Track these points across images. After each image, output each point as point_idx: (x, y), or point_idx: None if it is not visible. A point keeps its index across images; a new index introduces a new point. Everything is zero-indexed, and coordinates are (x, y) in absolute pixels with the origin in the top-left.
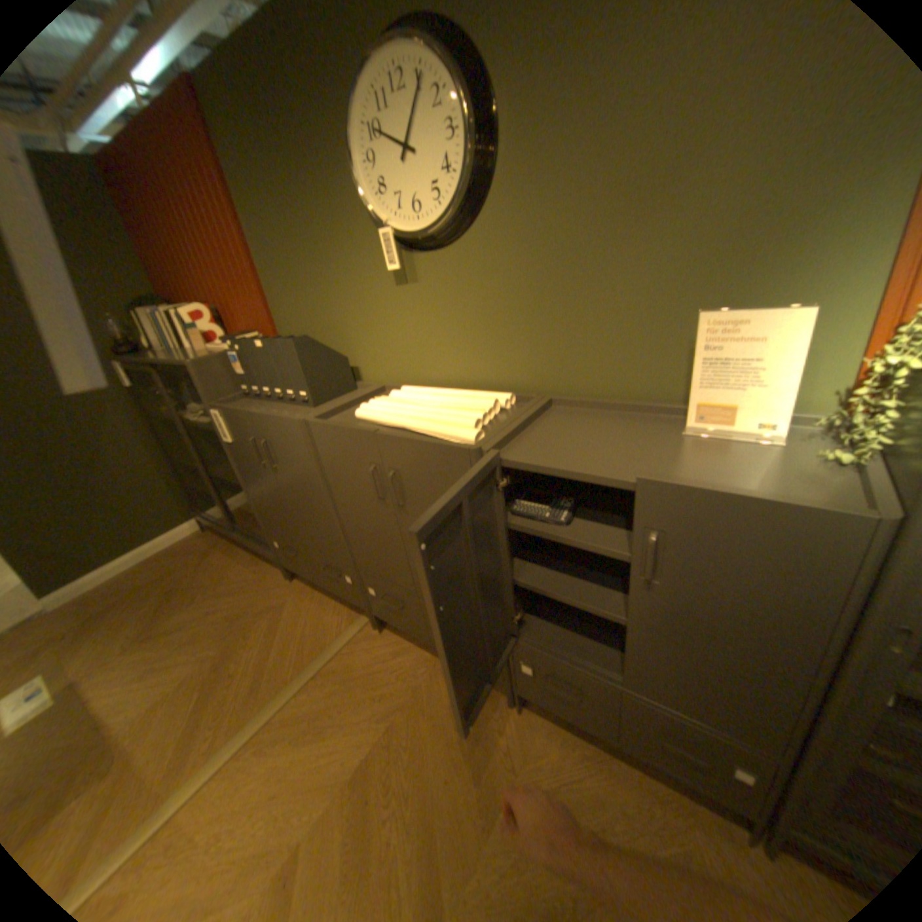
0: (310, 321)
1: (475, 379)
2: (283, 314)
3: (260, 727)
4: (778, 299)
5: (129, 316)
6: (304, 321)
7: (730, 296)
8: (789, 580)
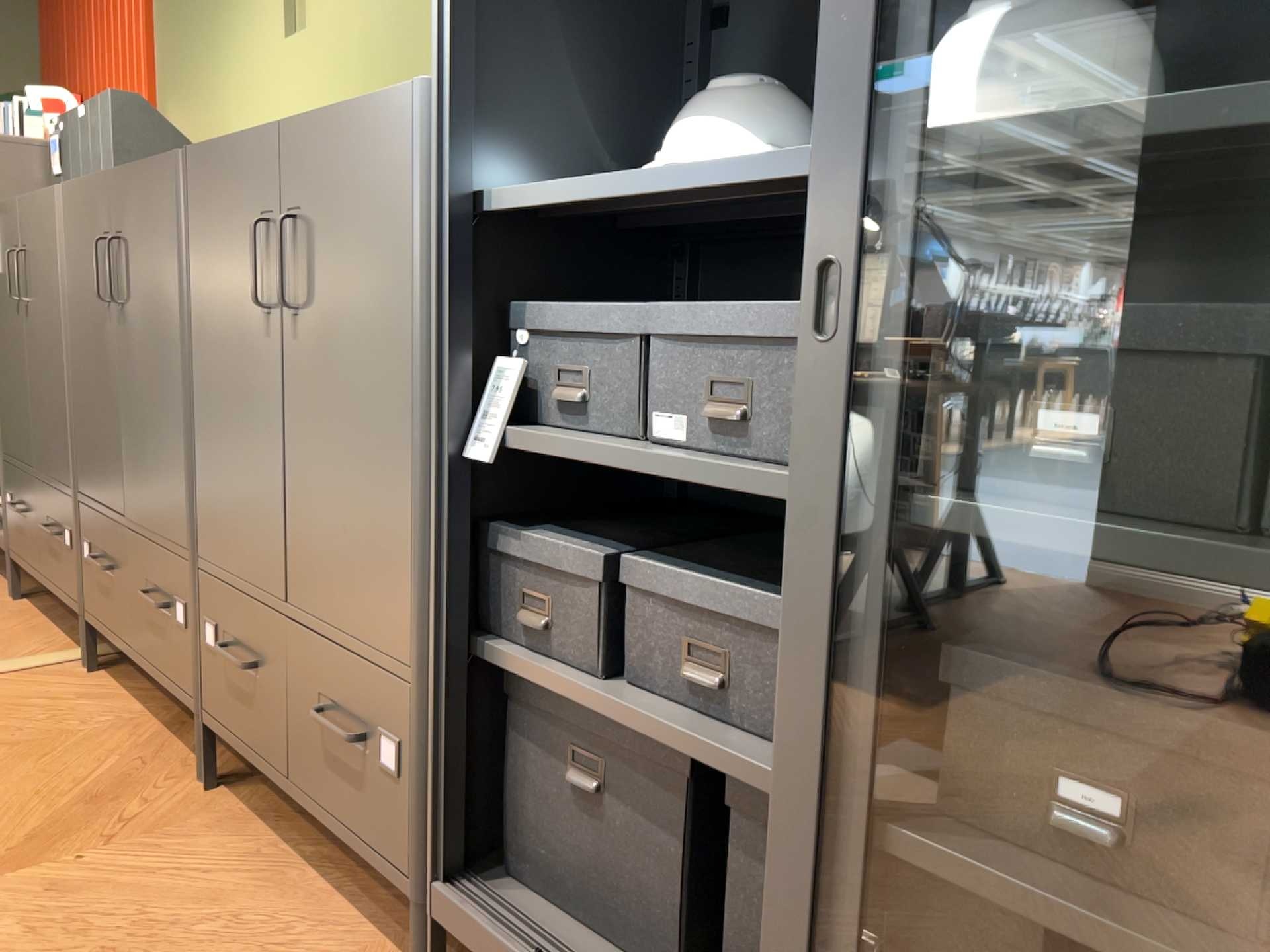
0: (195, 119)
1: None
2: (171, 113)
3: None
4: None
5: None
6: (189, 121)
7: None
8: (378, 230)
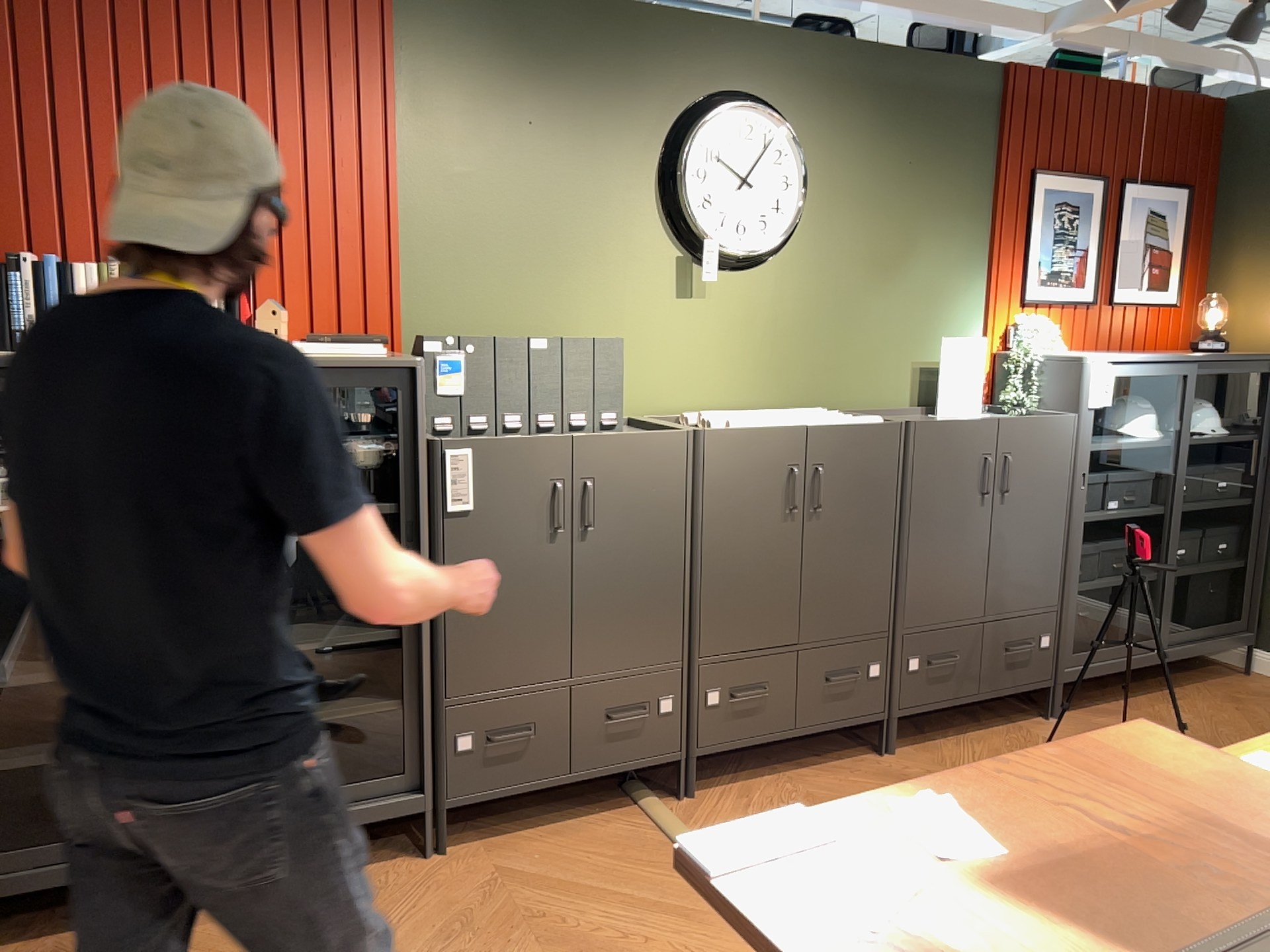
0: (503, 327)
1: (754, 402)
2: (438, 312)
3: None
4: (957, 336)
5: None
6: (487, 327)
7: (931, 334)
8: (1055, 462)
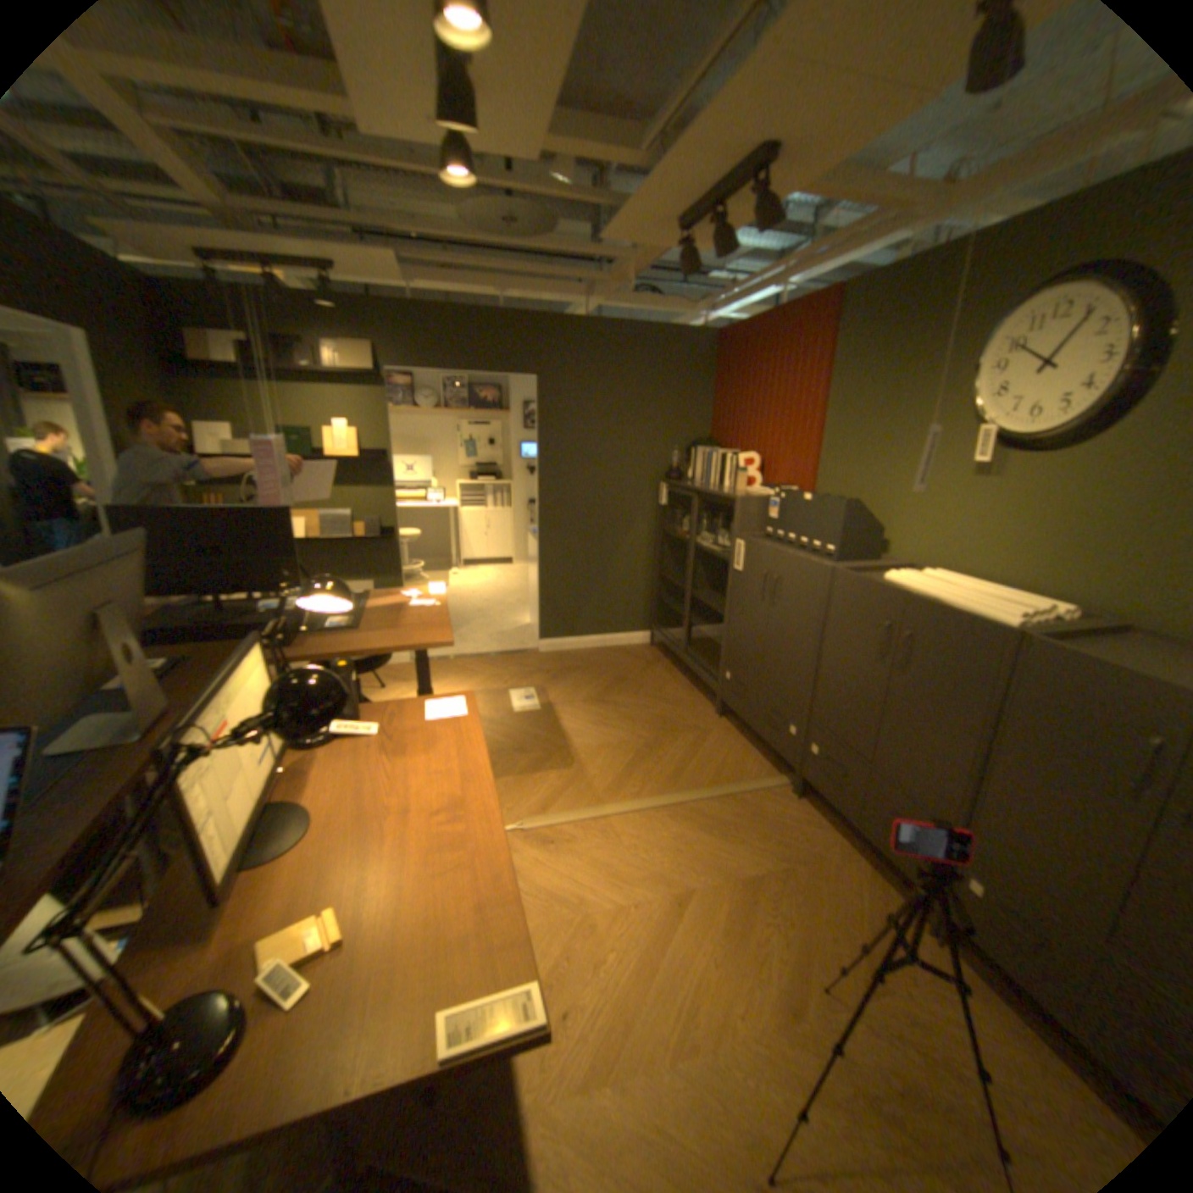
0: (858, 488)
1: (1035, 583)
2: (832, 477)
3: (678, 803)
4: None
5: (688, 452)
6: (851, 487)
7: None
8: None
